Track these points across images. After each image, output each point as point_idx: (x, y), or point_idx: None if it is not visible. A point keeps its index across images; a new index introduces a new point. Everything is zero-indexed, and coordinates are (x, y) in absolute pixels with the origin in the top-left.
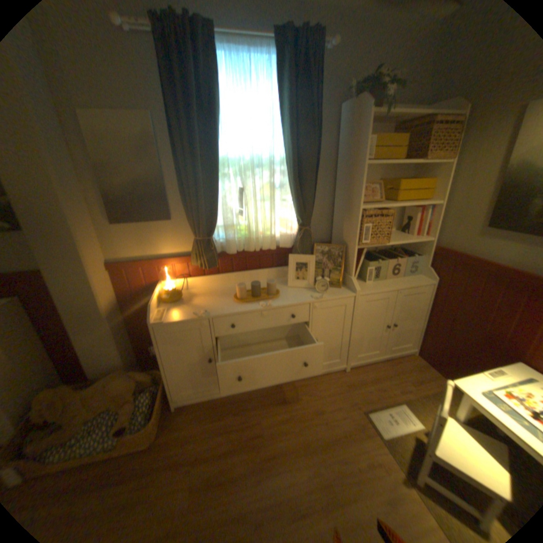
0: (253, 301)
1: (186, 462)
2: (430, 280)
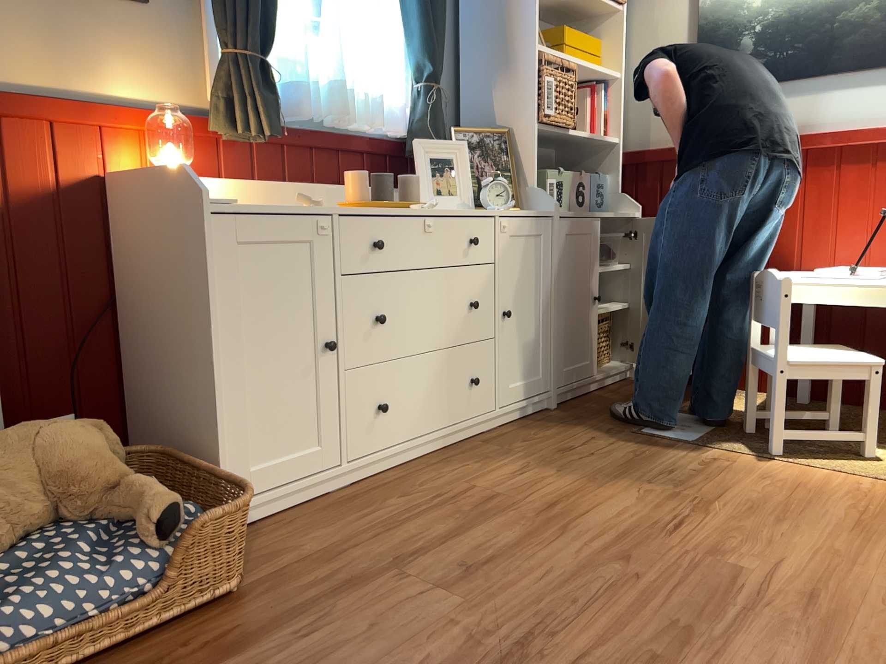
0: (393, 203)
1: (371, 570)
2: (629, 212)
